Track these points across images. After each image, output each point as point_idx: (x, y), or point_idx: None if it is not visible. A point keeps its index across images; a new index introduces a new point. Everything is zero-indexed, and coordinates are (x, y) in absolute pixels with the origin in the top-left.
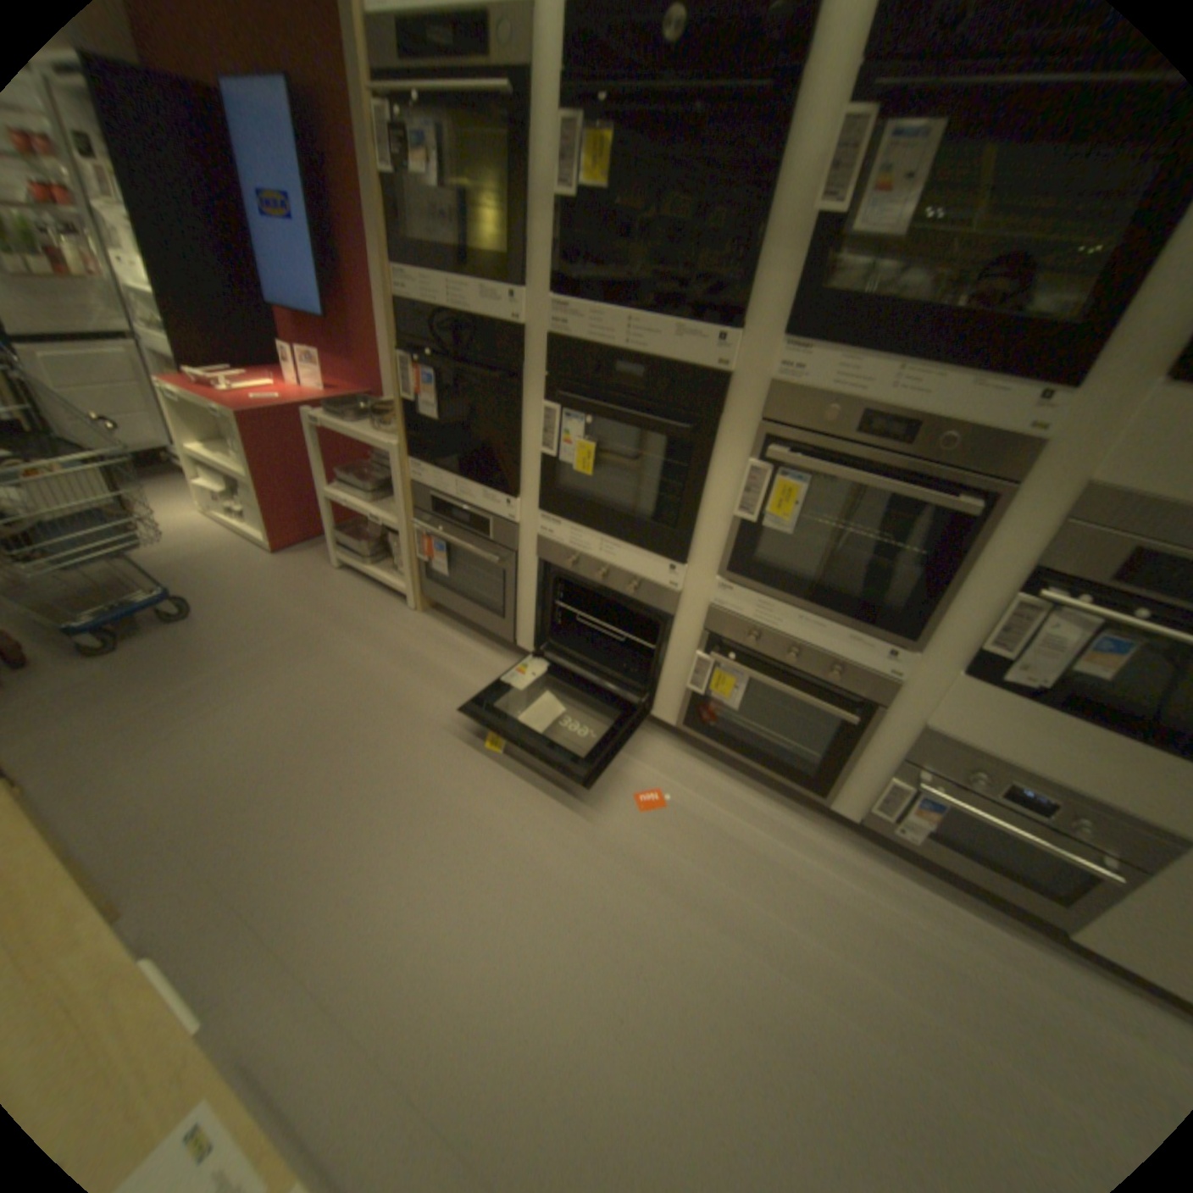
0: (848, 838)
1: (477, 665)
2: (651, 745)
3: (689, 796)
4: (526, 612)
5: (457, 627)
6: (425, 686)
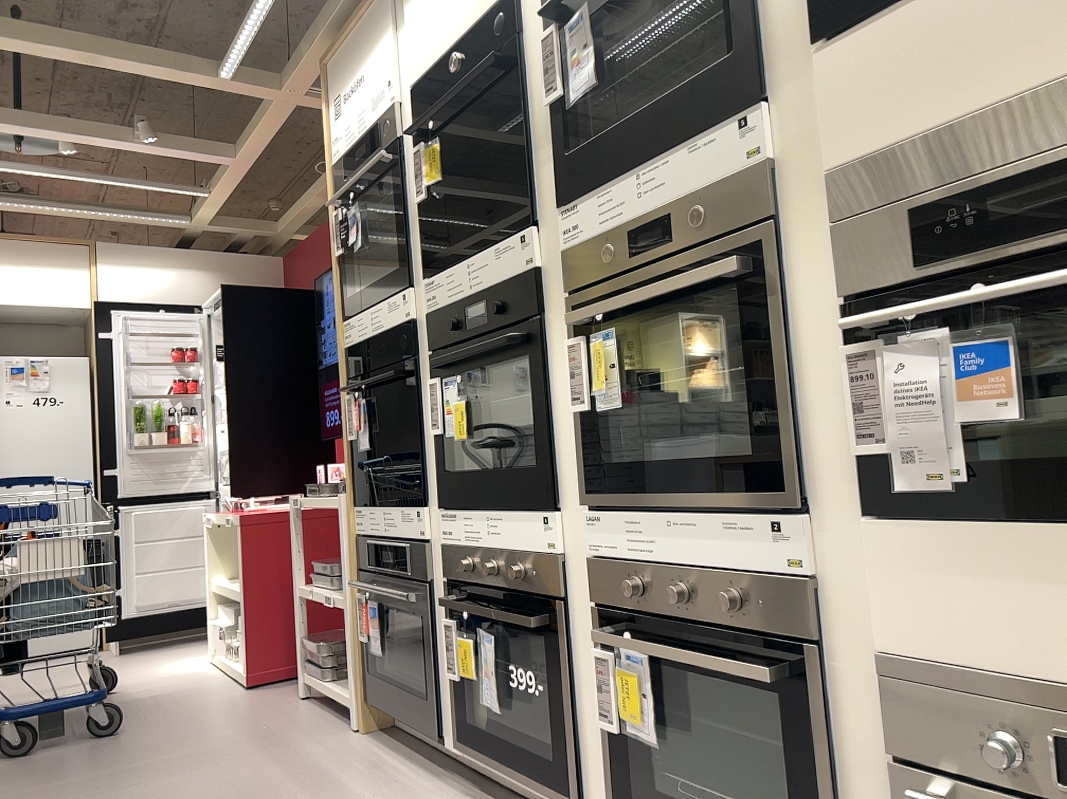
0: None
1: (390, 779)
2: None
3: None
4: (447, 676)
5: (397, 744)
6: (305, 795)
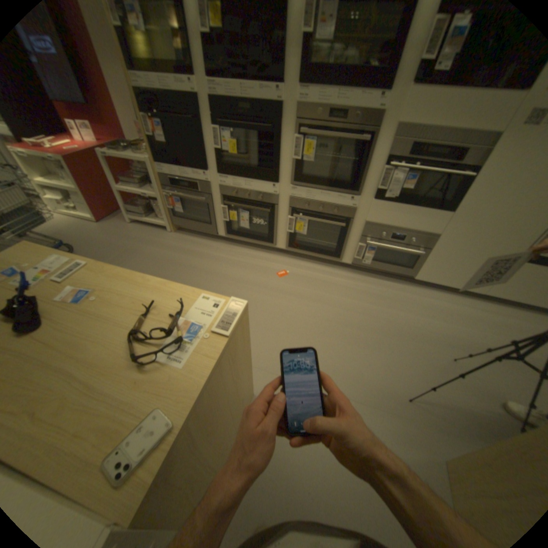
0: (348, 271)
1: (204, 246)
2: (278, 259)
3: (294, 270)
4: (220, 220)
5: (191, 235)
6: (187, 257)
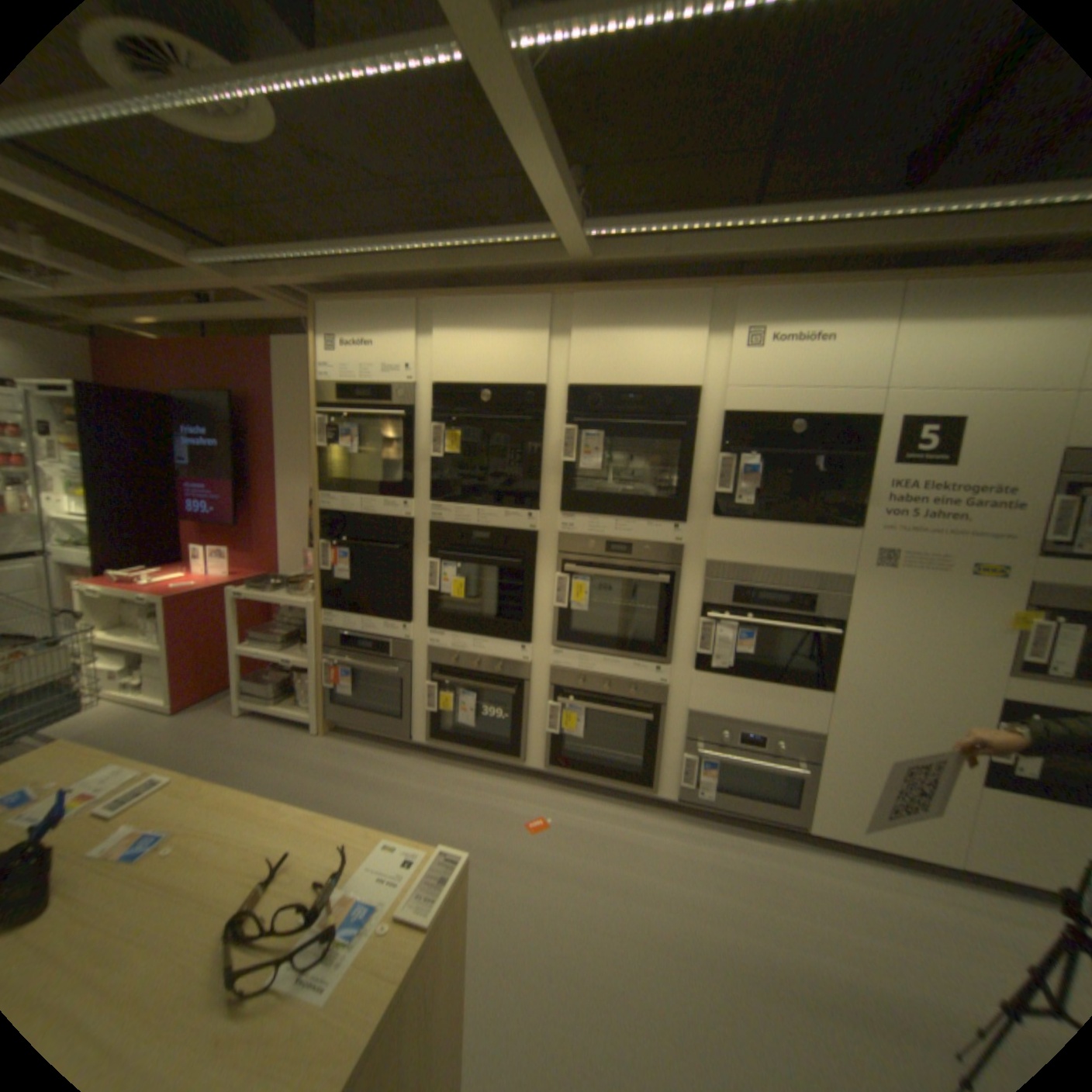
0: (675, 819)
1: (379, 765)
2: (529, 792)
3: (563, 819)
4: (419, 710)
5: (355, 742)
6: (339, 788)
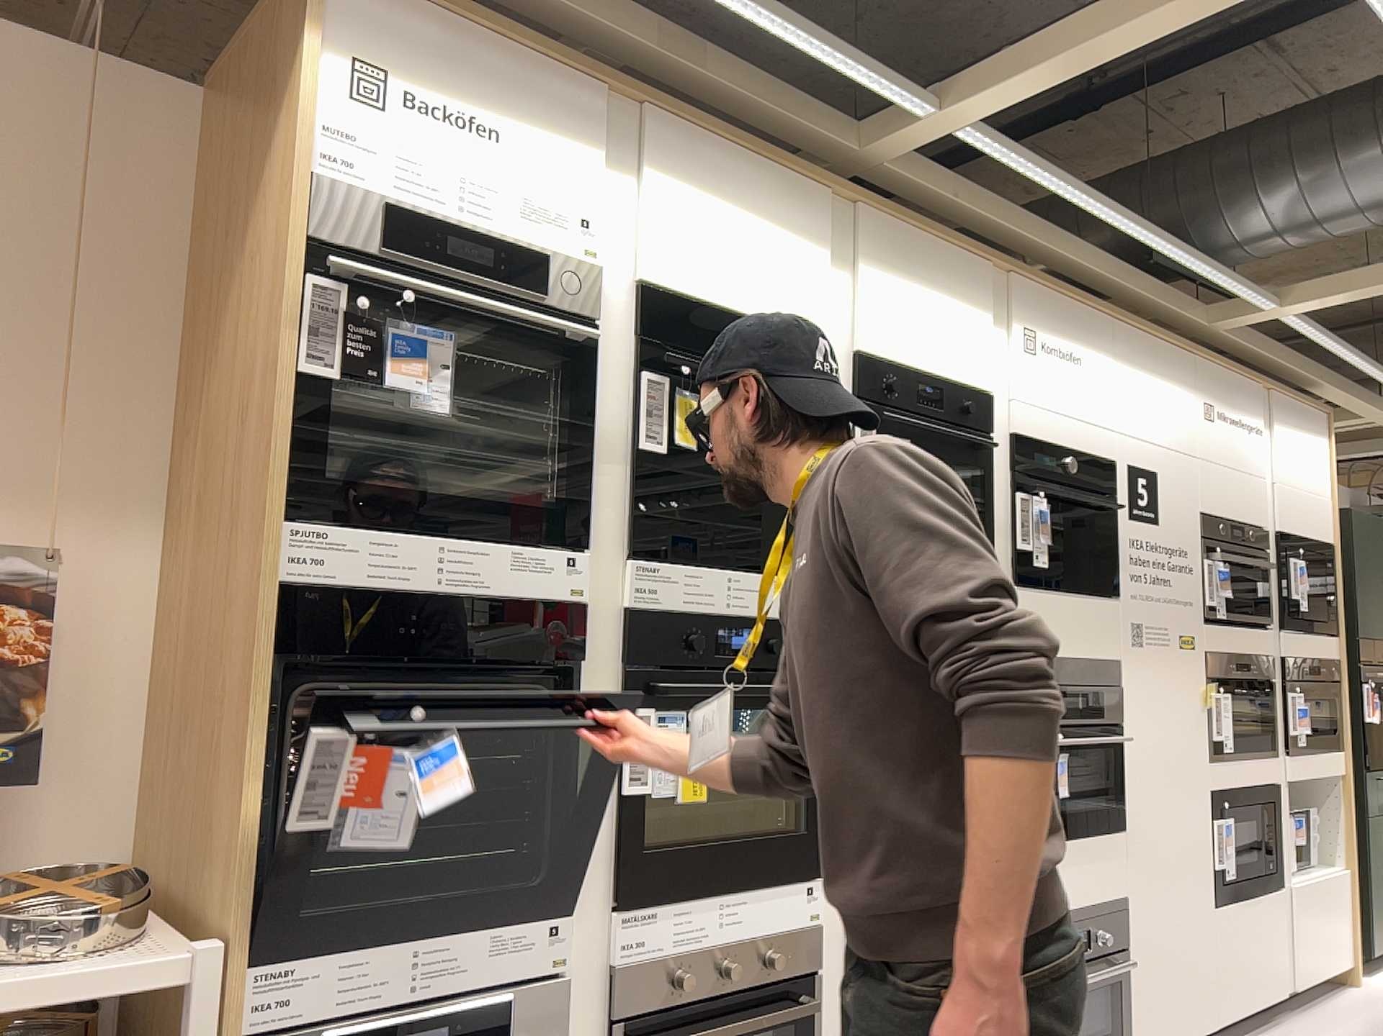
0: None
1: None
2: None
3: None
4: None
5: None
6: None
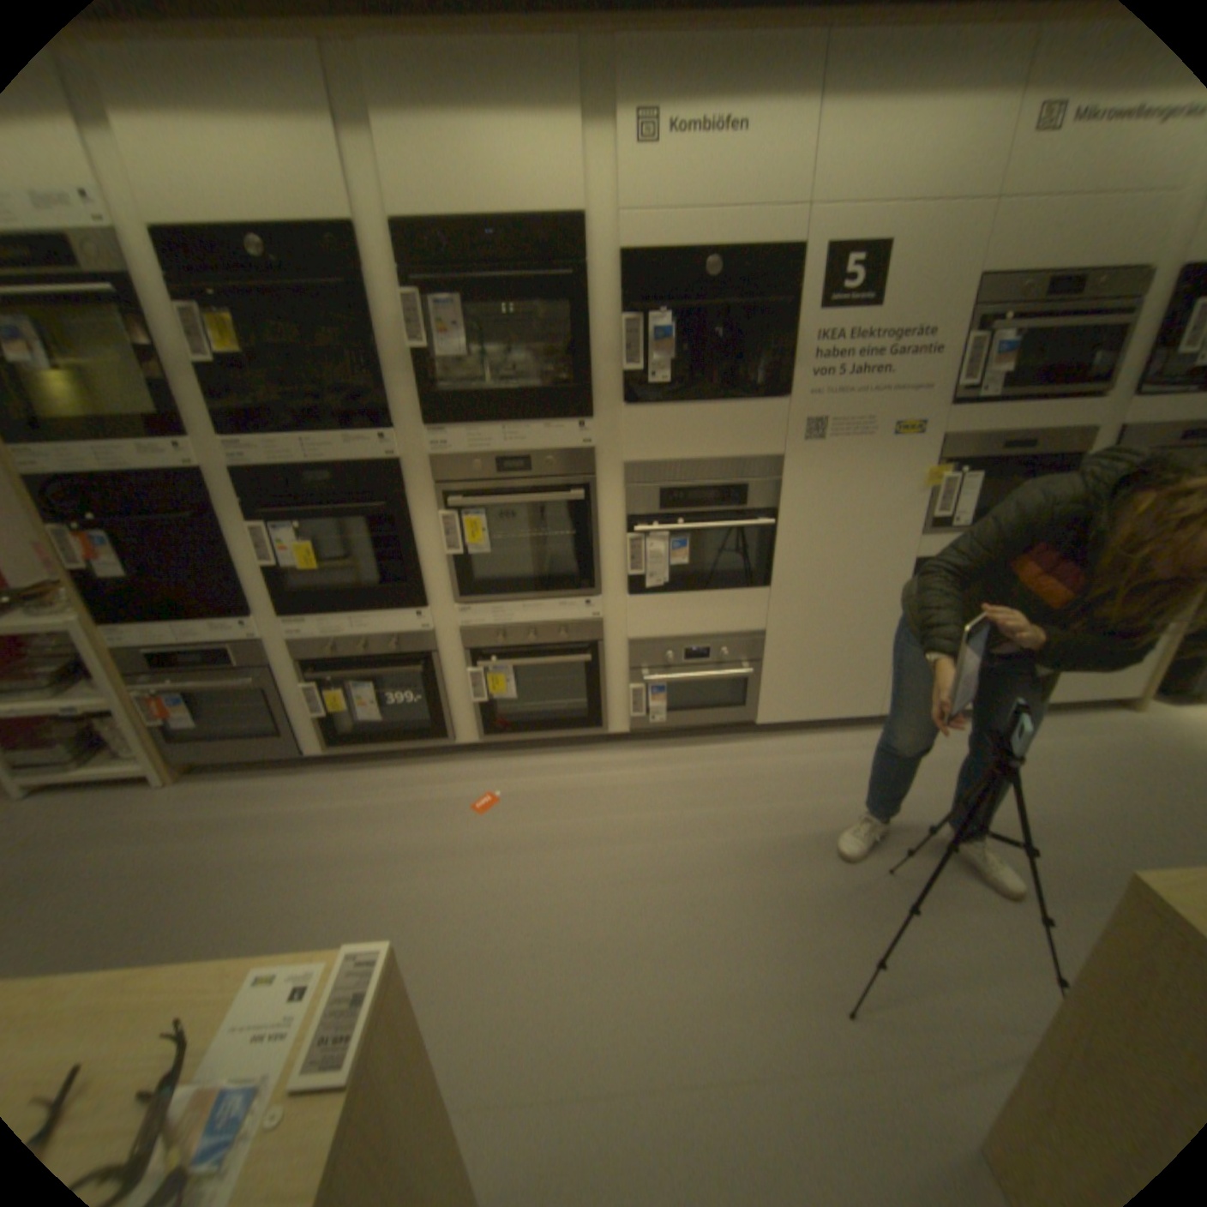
0: (628, 750)
1: (266, 797)
2: (466, 770)
3: (511, 787)
4: (300, 719)
5: (223, 778)
6: (215, 842)
